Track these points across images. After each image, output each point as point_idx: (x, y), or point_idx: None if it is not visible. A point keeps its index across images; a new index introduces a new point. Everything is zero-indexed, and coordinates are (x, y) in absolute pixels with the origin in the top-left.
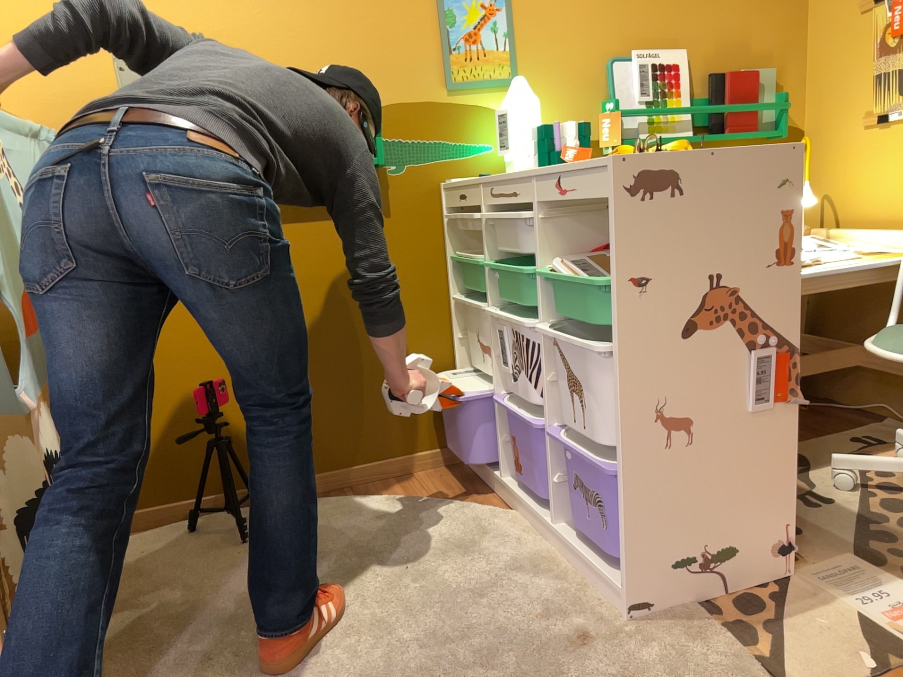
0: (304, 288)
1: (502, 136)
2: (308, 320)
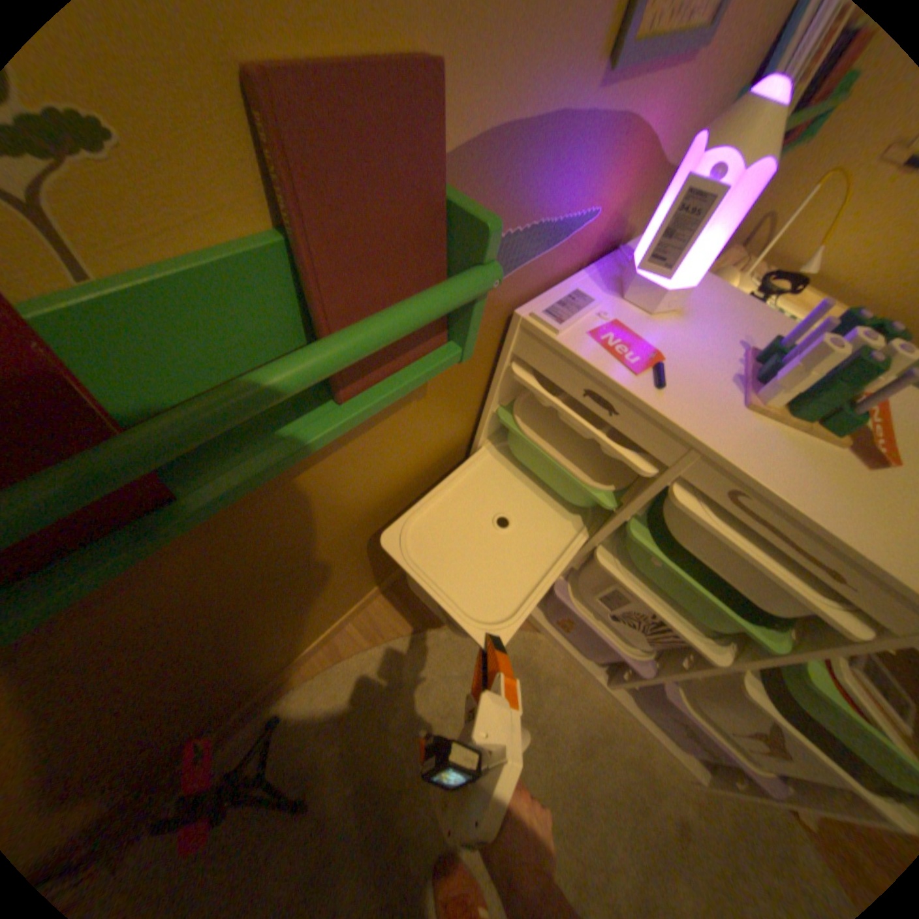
0: (285, 561)
1: (673, 237)
2: (296, 579)
